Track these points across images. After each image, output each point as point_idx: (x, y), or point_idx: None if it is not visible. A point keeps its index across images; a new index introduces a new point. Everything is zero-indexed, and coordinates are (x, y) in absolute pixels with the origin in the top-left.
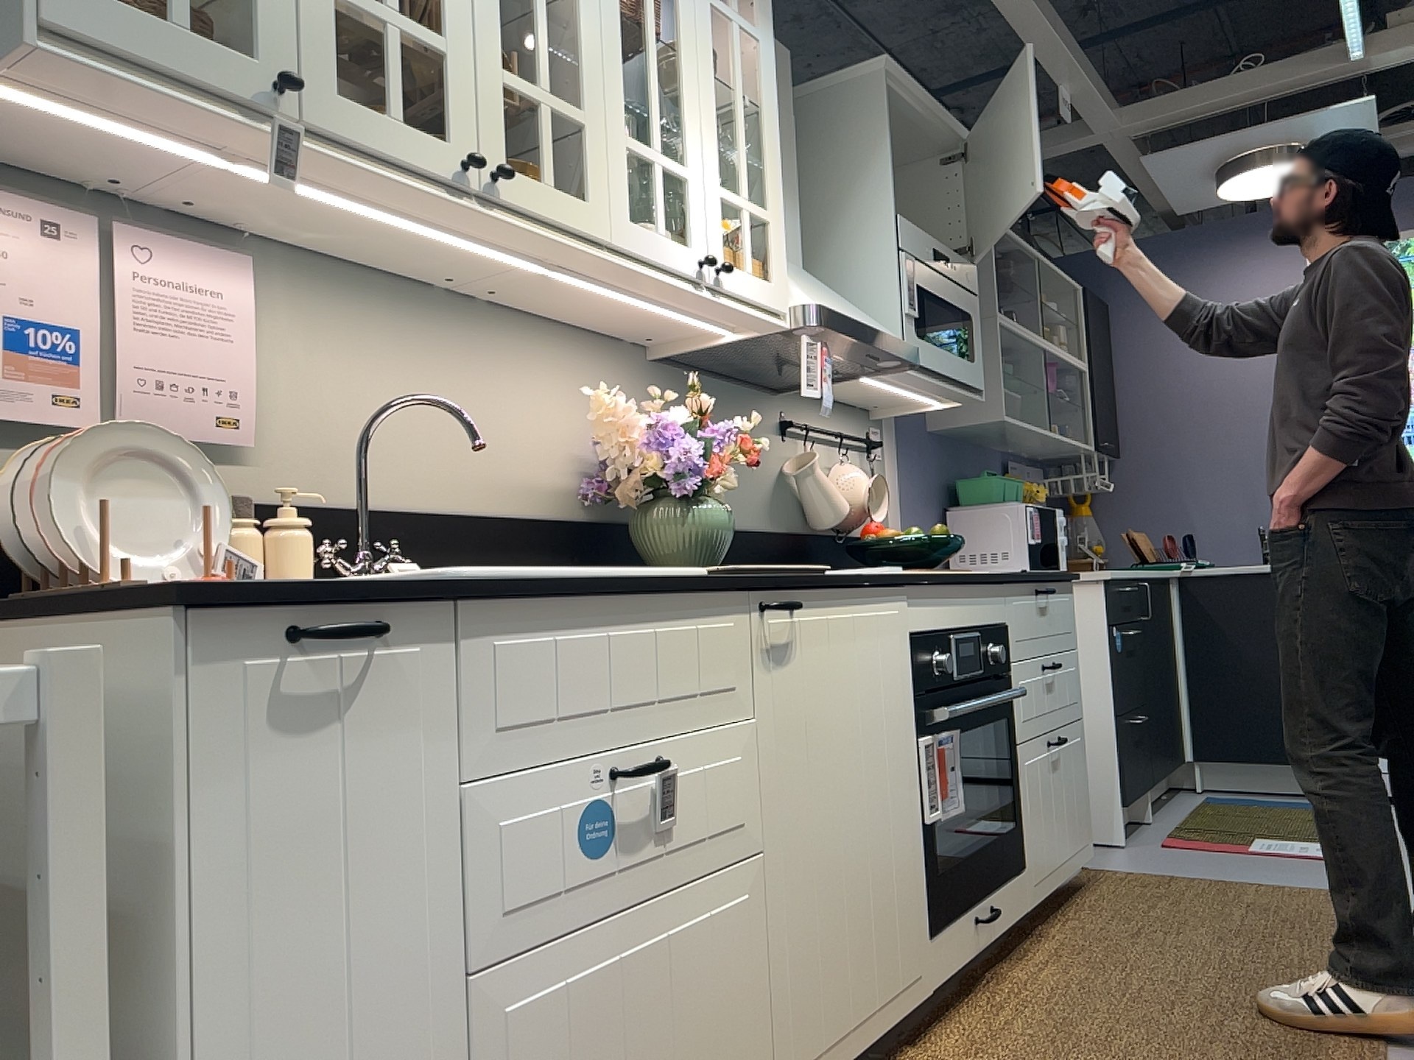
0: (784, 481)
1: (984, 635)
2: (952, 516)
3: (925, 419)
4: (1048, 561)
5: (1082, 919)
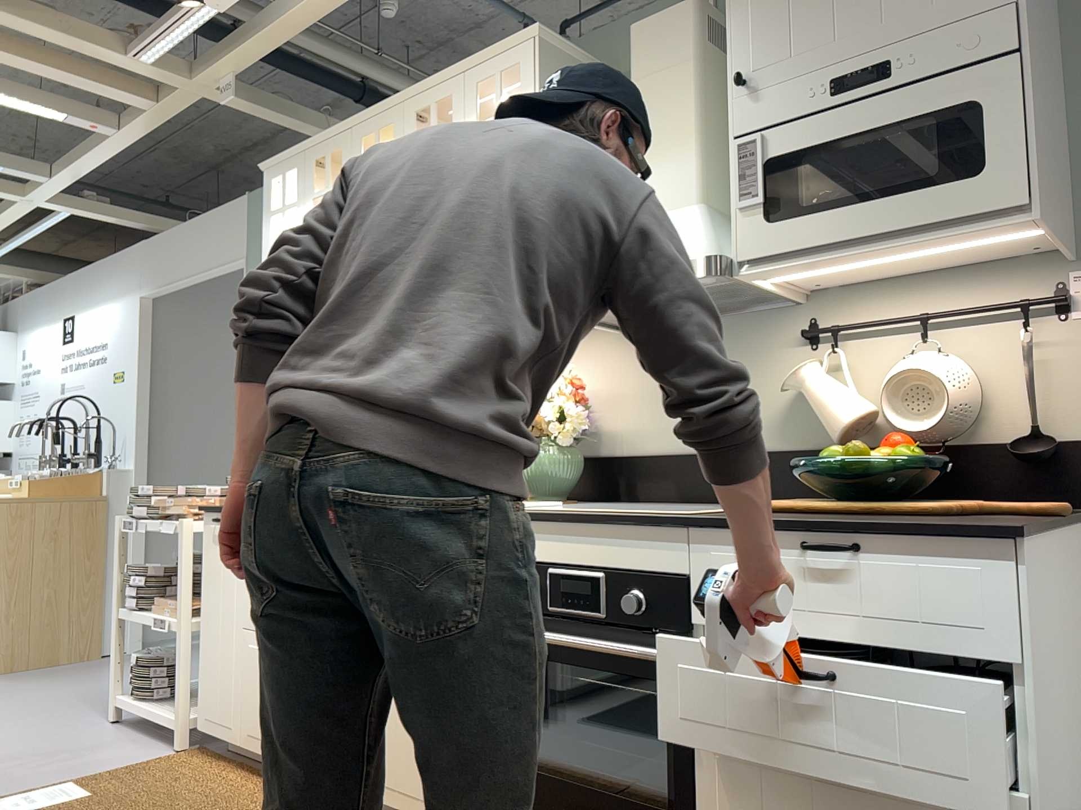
0: (805, 394)
1: (622, 579)
2: None
3: None
4: None
5: None
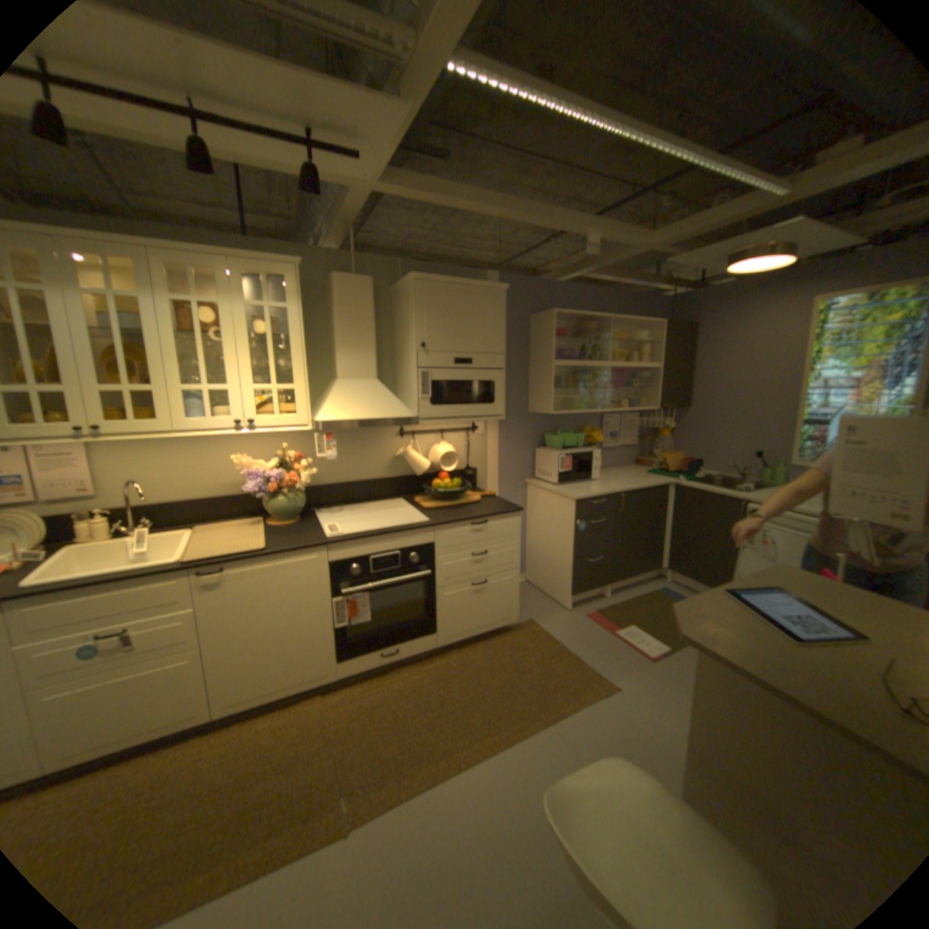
0: (400, 456)
1: (407, 551)
2: (537, 450)
3: (525, 408)
4: (577, 478)
5: (477, 653)
